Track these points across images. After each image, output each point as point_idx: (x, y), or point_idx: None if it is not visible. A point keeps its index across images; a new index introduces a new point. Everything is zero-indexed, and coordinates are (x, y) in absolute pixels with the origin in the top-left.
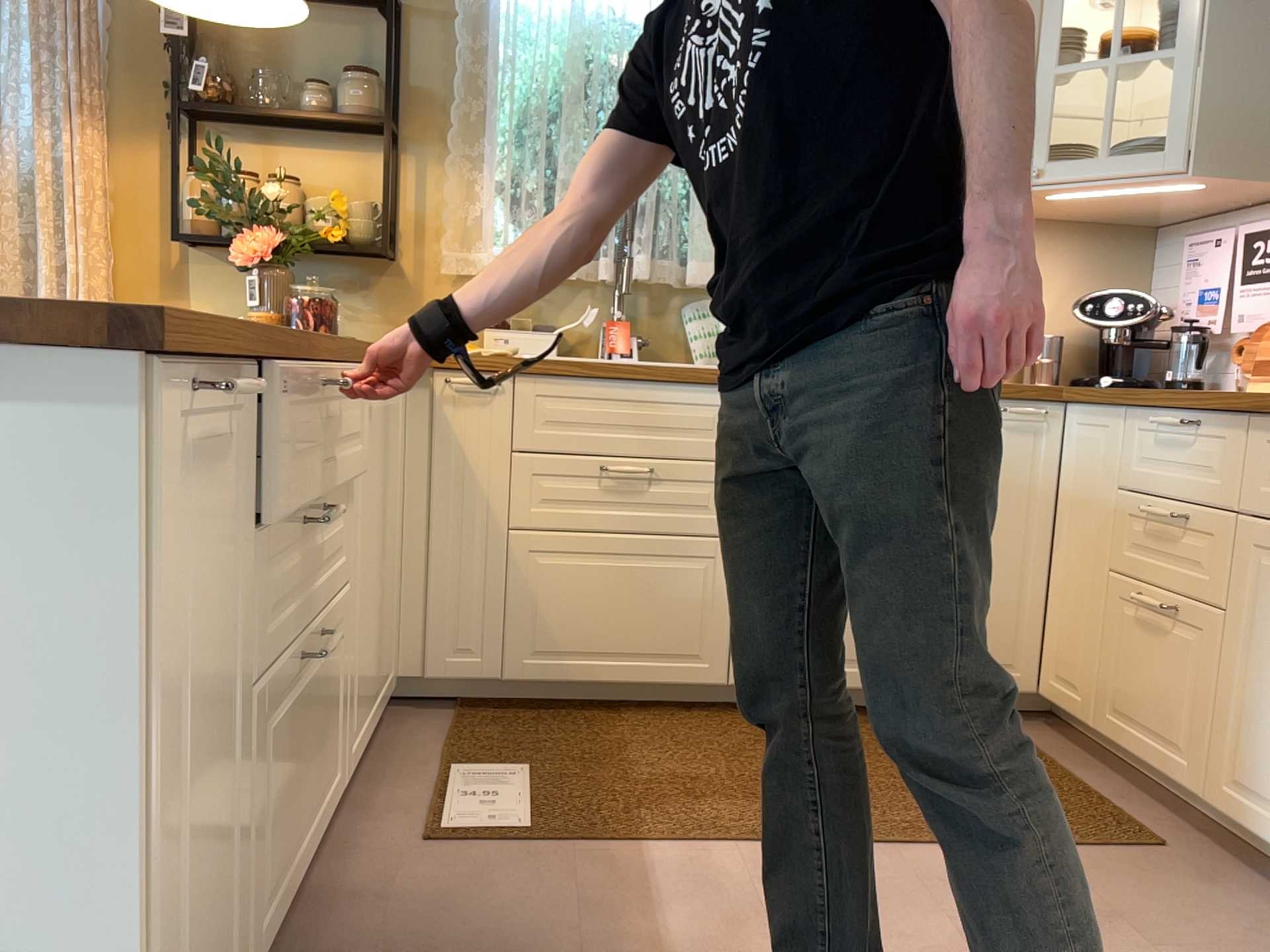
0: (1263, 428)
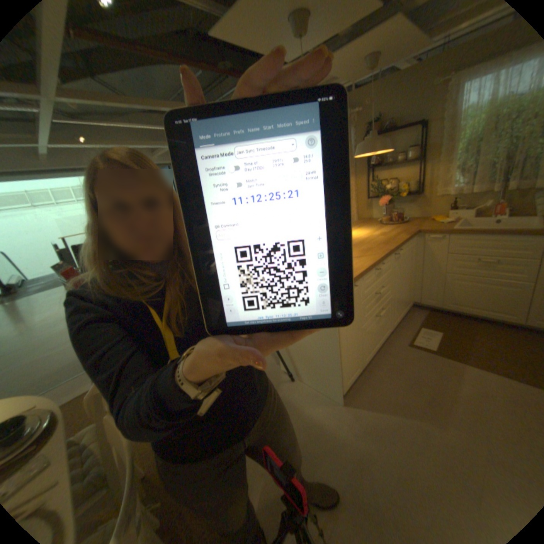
0: None
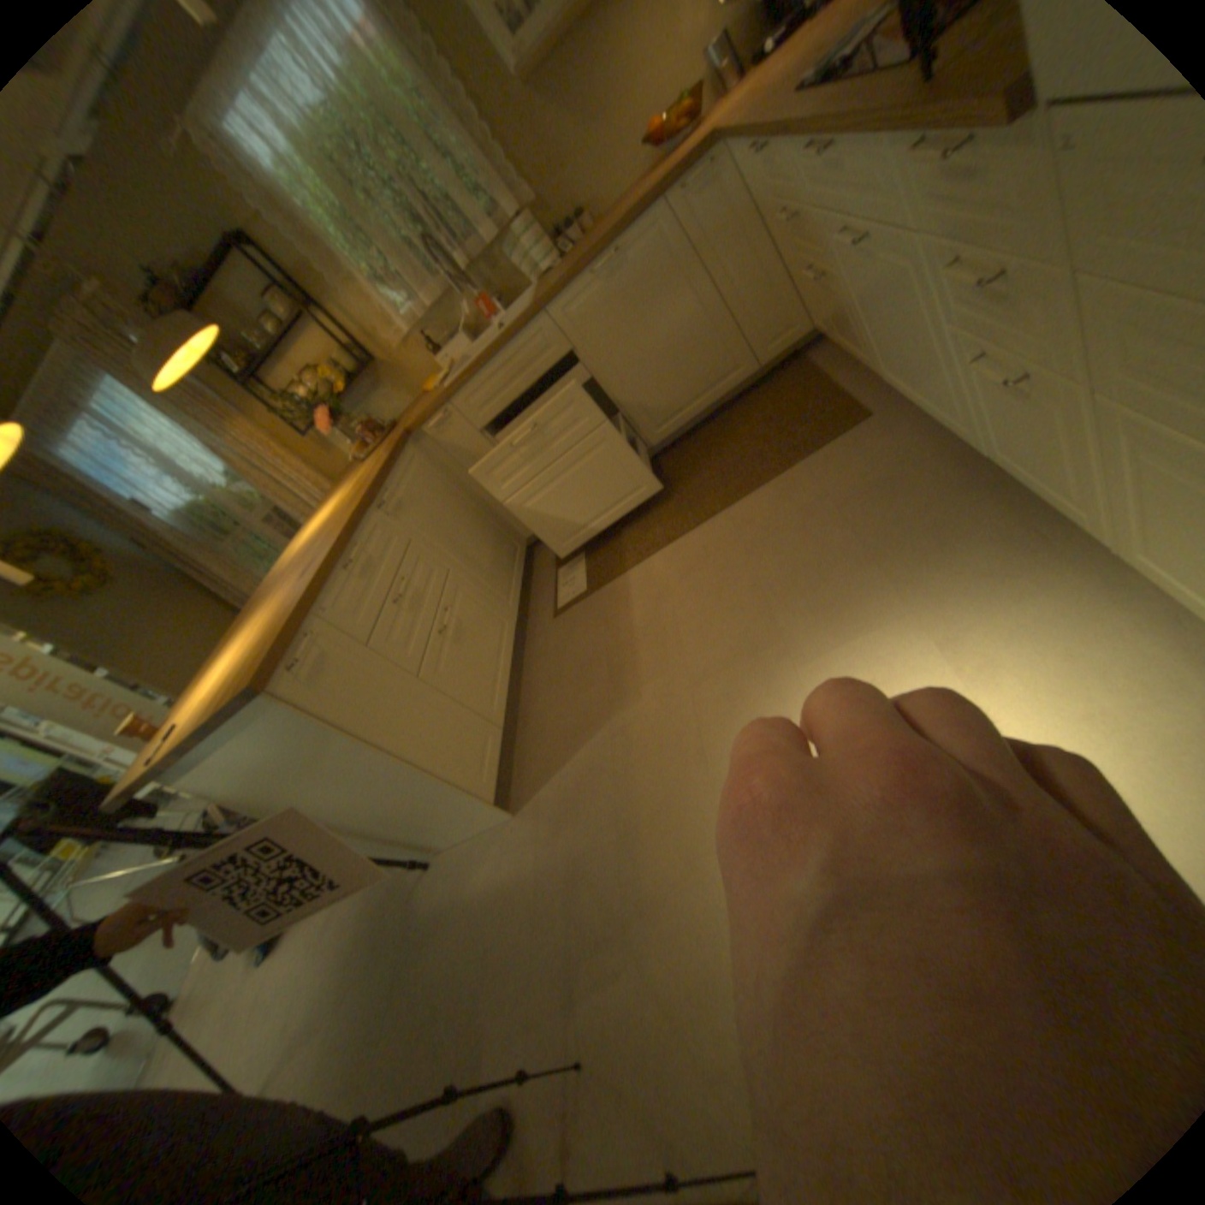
0: (788, 138)
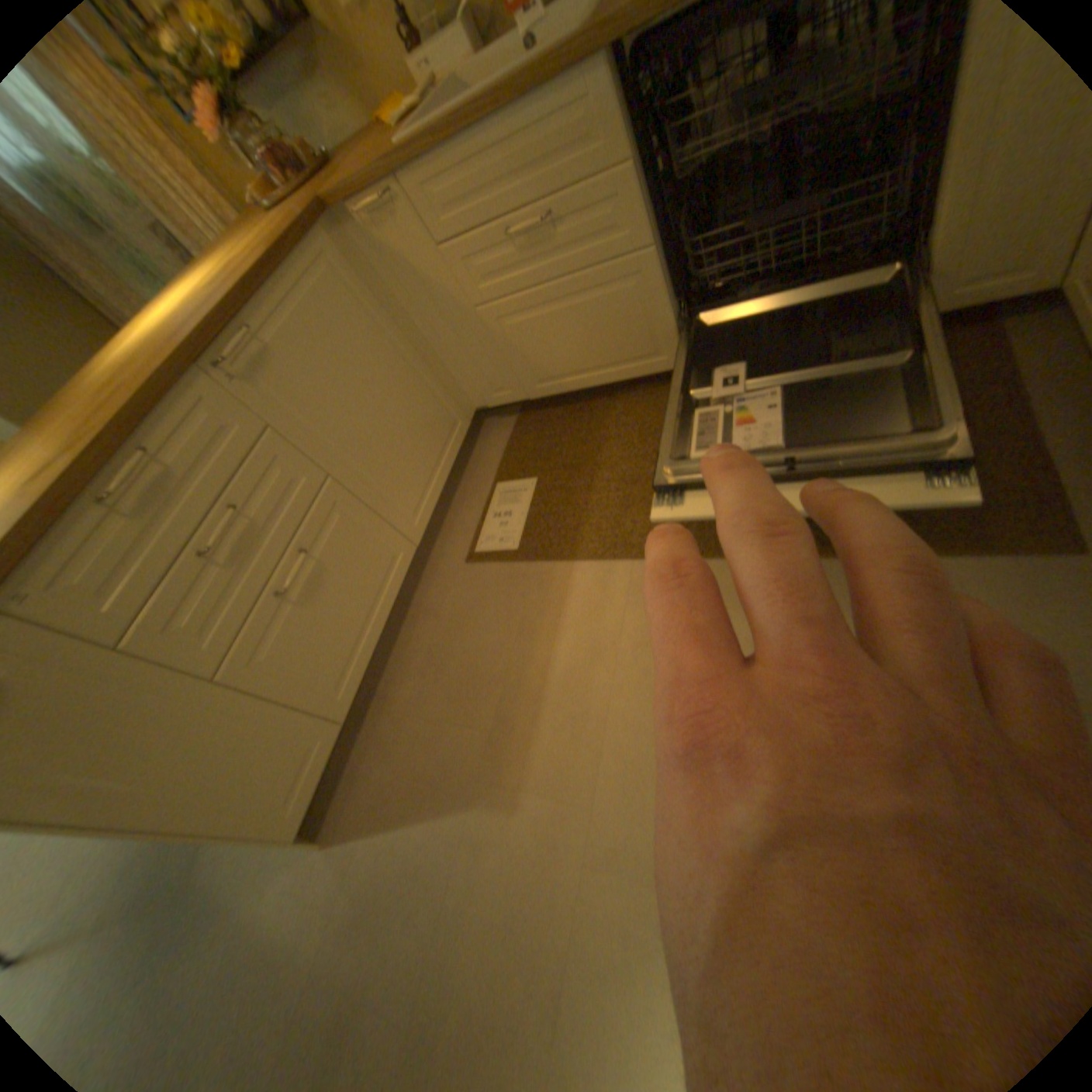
0: None
